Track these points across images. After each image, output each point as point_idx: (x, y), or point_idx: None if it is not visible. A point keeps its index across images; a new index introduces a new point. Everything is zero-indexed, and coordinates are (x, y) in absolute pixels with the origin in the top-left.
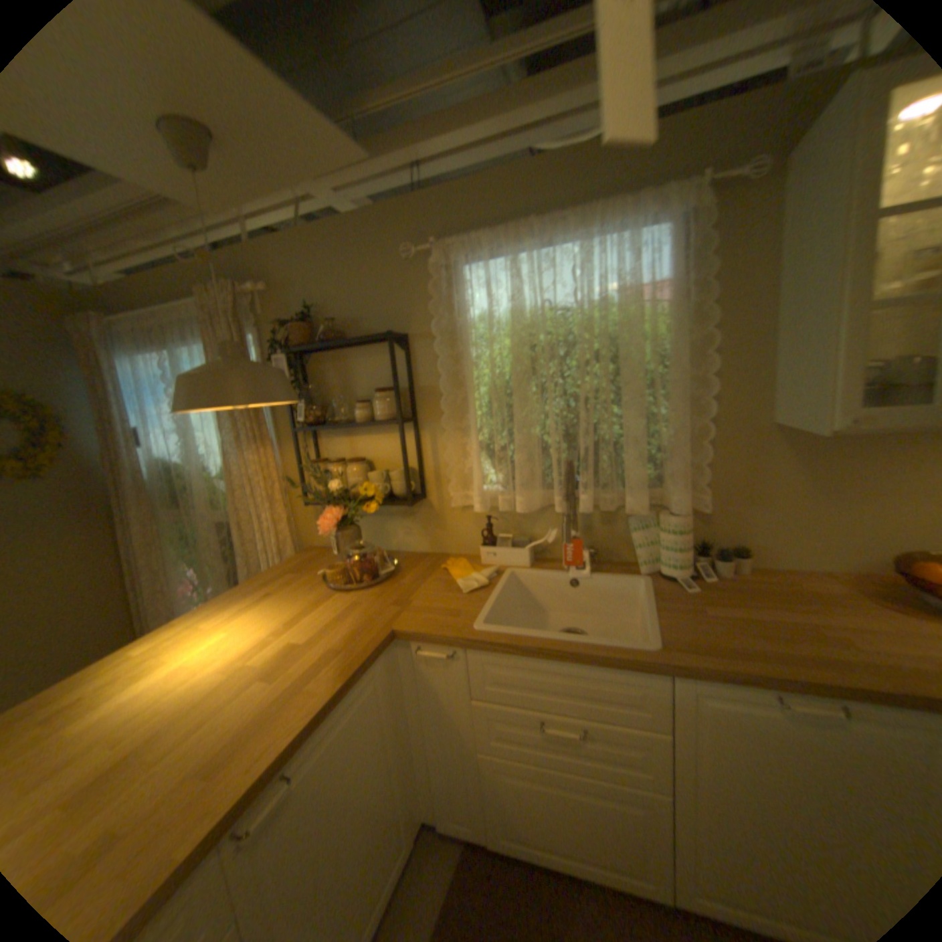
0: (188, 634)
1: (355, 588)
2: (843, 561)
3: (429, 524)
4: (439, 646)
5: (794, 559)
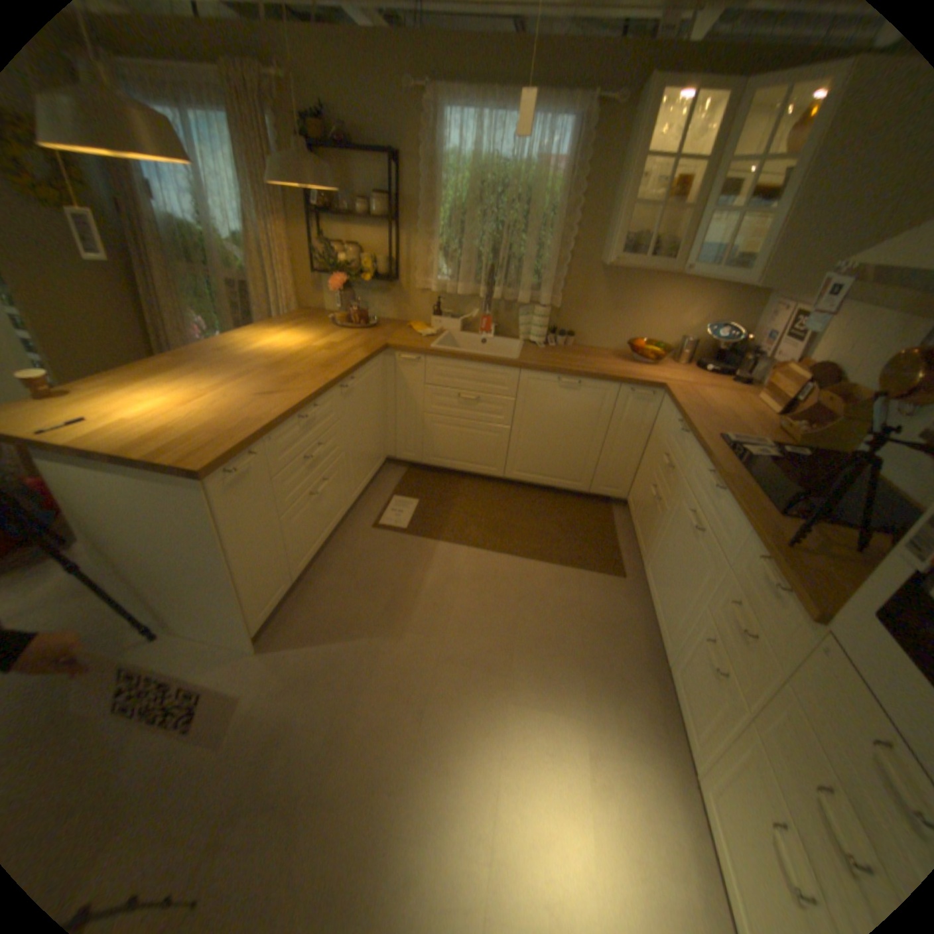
0: (263, 334)
1: (356, 329)
2: (613, 344)
3: (398, 301)
4: (411, 355)
5: (593, 341)
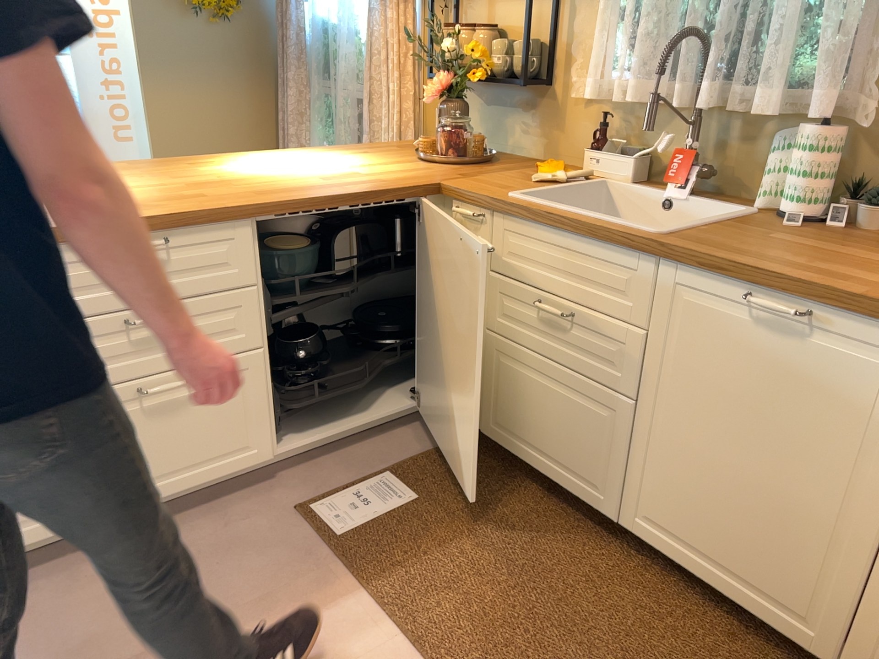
0: (292, 156)
1: (437, 162)
2: None
3: (546, 124)
4: (473, 206)
5: None
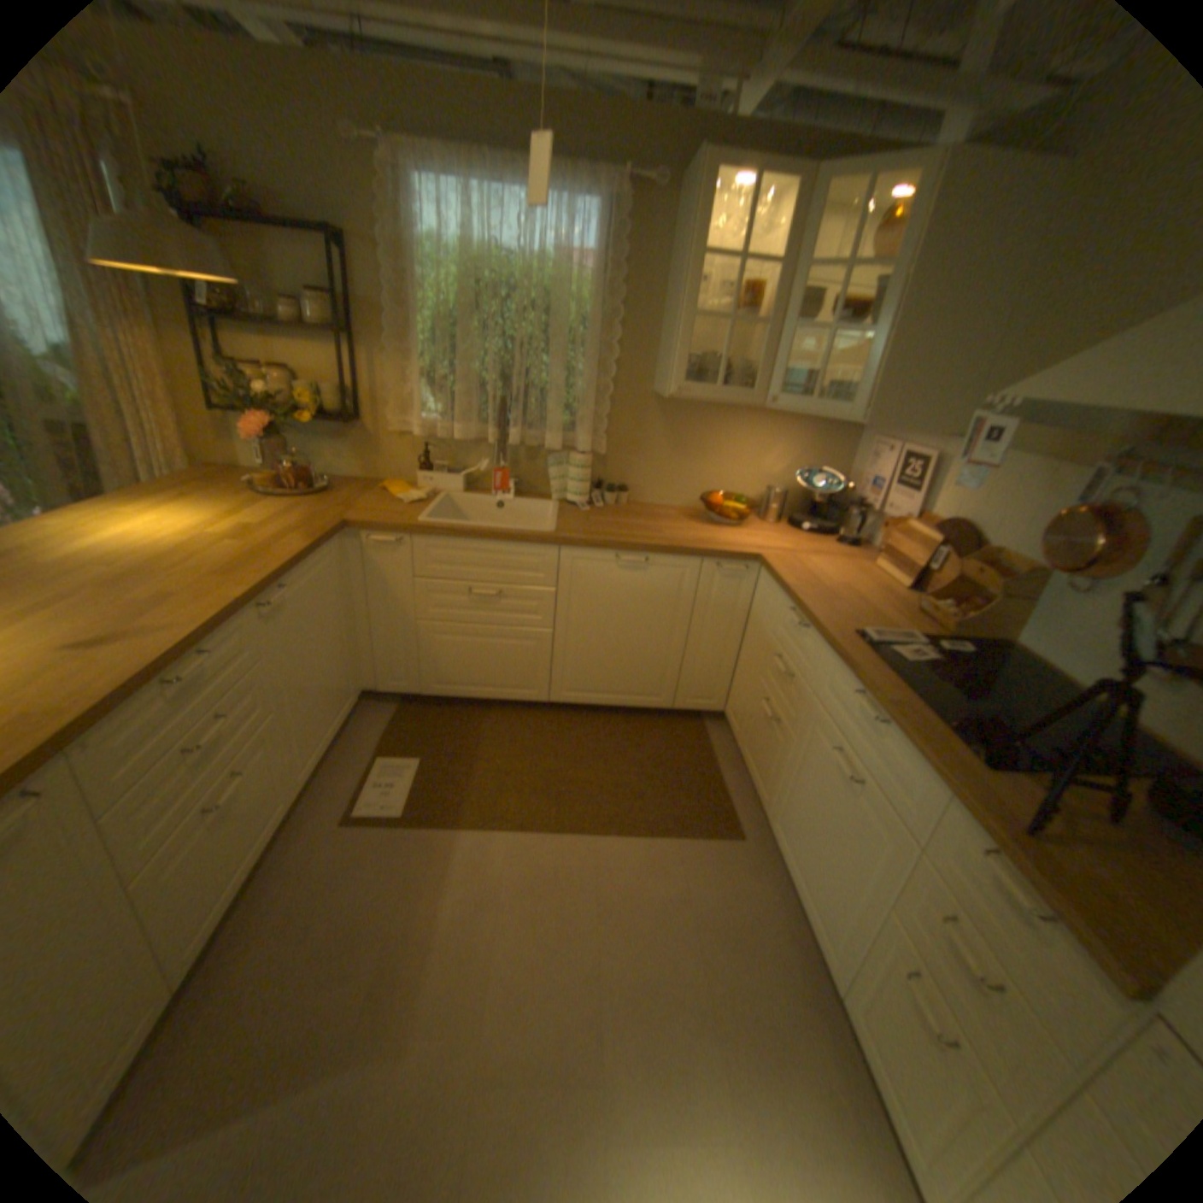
0: (109, 516)
1: (291, 496)
2: (680, 499)
3: (362, 449)
4: (388, 534)
5: (653, 497)
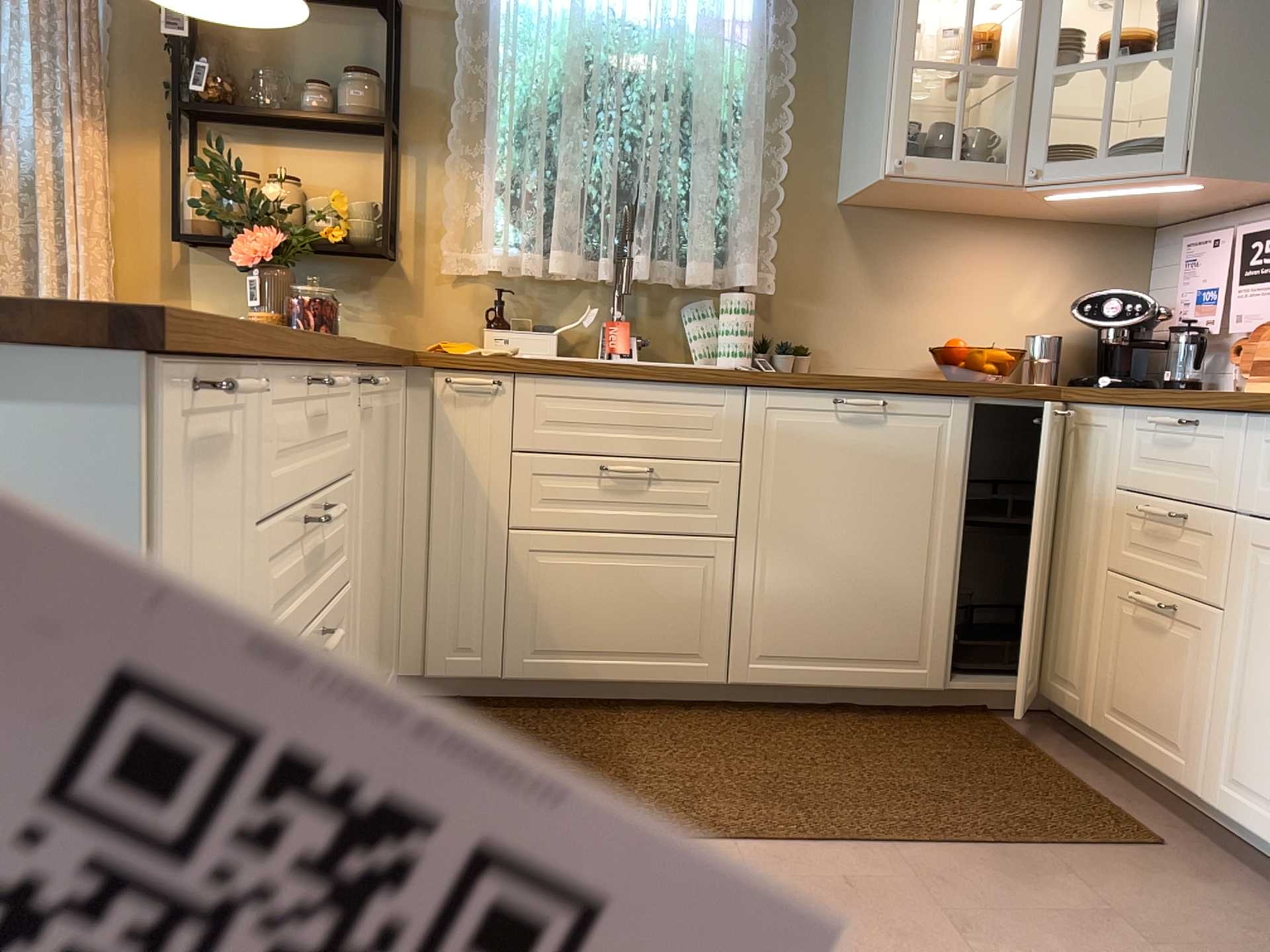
0: None
1: None
2: (891, 366)
3: (395, 305)
4: (476, 376)
5: (849, 363)
